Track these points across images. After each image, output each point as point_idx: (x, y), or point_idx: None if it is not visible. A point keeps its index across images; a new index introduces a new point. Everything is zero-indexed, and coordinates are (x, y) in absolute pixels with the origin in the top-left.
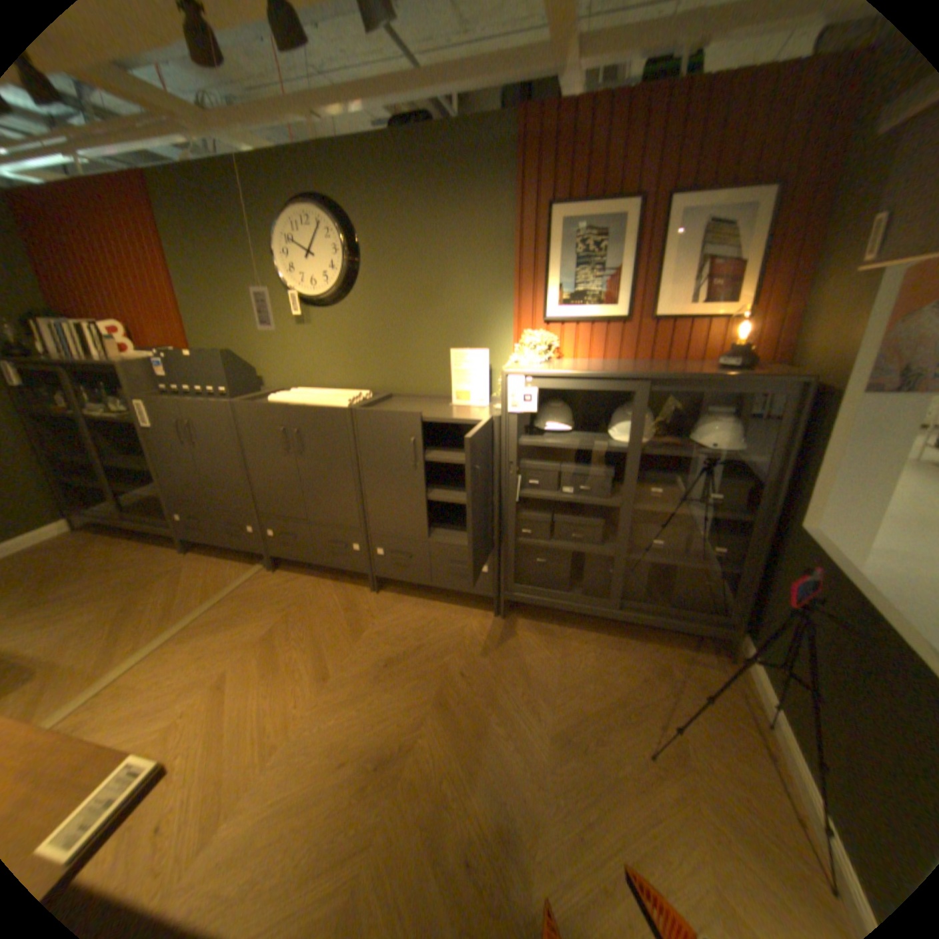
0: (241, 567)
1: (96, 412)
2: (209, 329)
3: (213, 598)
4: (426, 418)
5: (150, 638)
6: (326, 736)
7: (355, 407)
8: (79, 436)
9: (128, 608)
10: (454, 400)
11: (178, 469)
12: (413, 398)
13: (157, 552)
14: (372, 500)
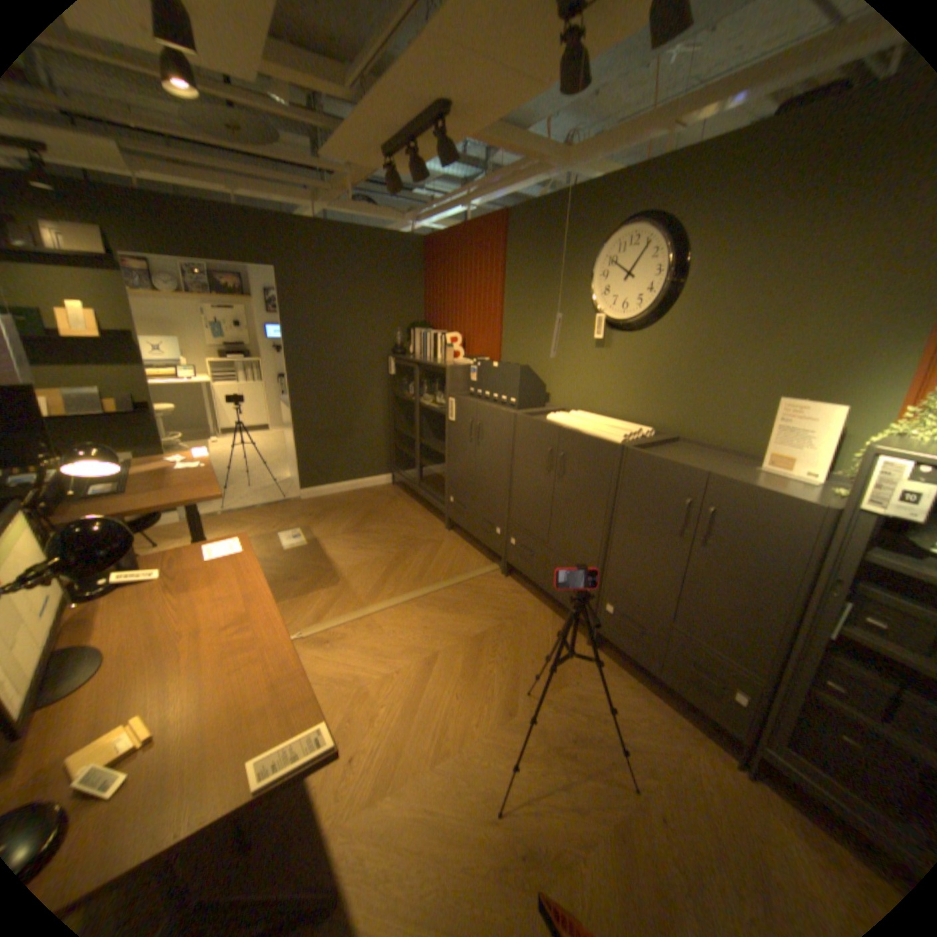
0: (484, 560)
1: (428, 401)
2: (520, 344)
3: (454, 579)
4: (717, 479)
5: (405, 590)
6: (493, 778)
7: (630, 444)
8: (415, 417)
9: (401, 558)
10: (767, 462)
11: (463, 460)
12: (708, 447)
13: (433, 520)
14: (618, 550)
